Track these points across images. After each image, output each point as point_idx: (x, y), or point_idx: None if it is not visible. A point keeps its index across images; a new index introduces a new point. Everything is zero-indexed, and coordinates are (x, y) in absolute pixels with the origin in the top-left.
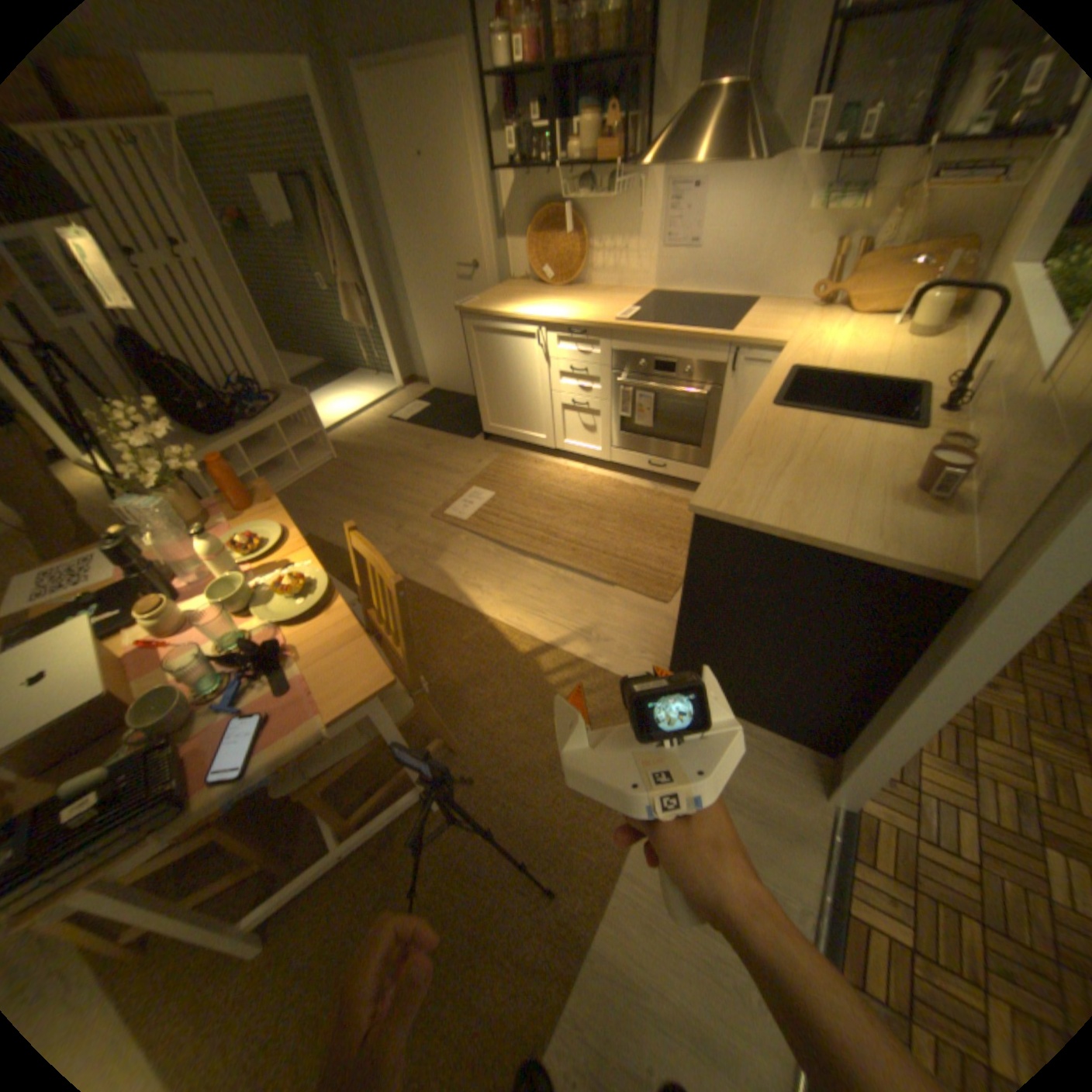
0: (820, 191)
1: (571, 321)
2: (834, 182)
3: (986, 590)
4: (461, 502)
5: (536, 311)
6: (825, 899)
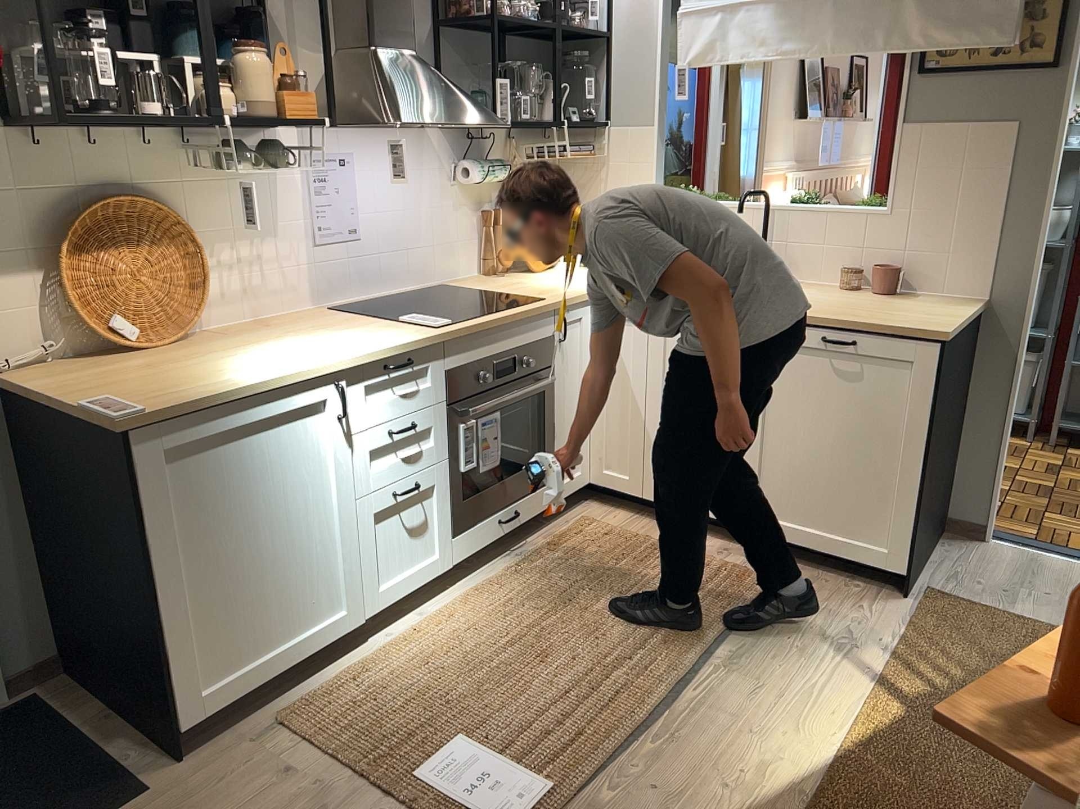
0: (472, 165)
1: (395, 346)
2: (461, 159)
3: (999, 296)
4: (471, 796)
5: (299, 361)
6: (1075, 558)
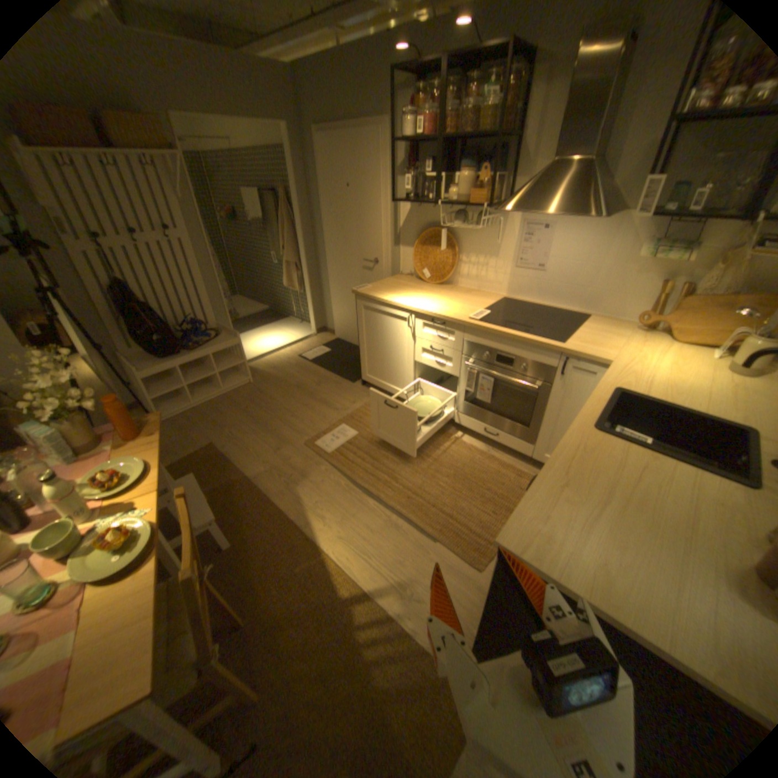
0: (651, 242)
1: (435, 313)
2: (663, 236)
3: None
4: (331, 435)
5: (410, 301)
6: None
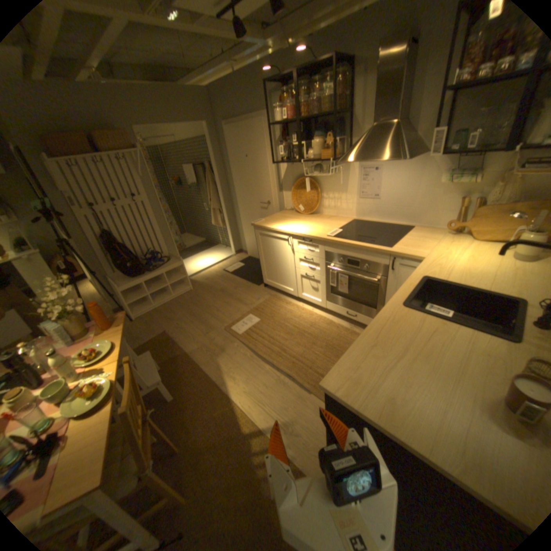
0: (447, 172)
1: (303, 235)
2: (457, 167)
3: None
4: (241, 322)
5: (288, 228)
6: None
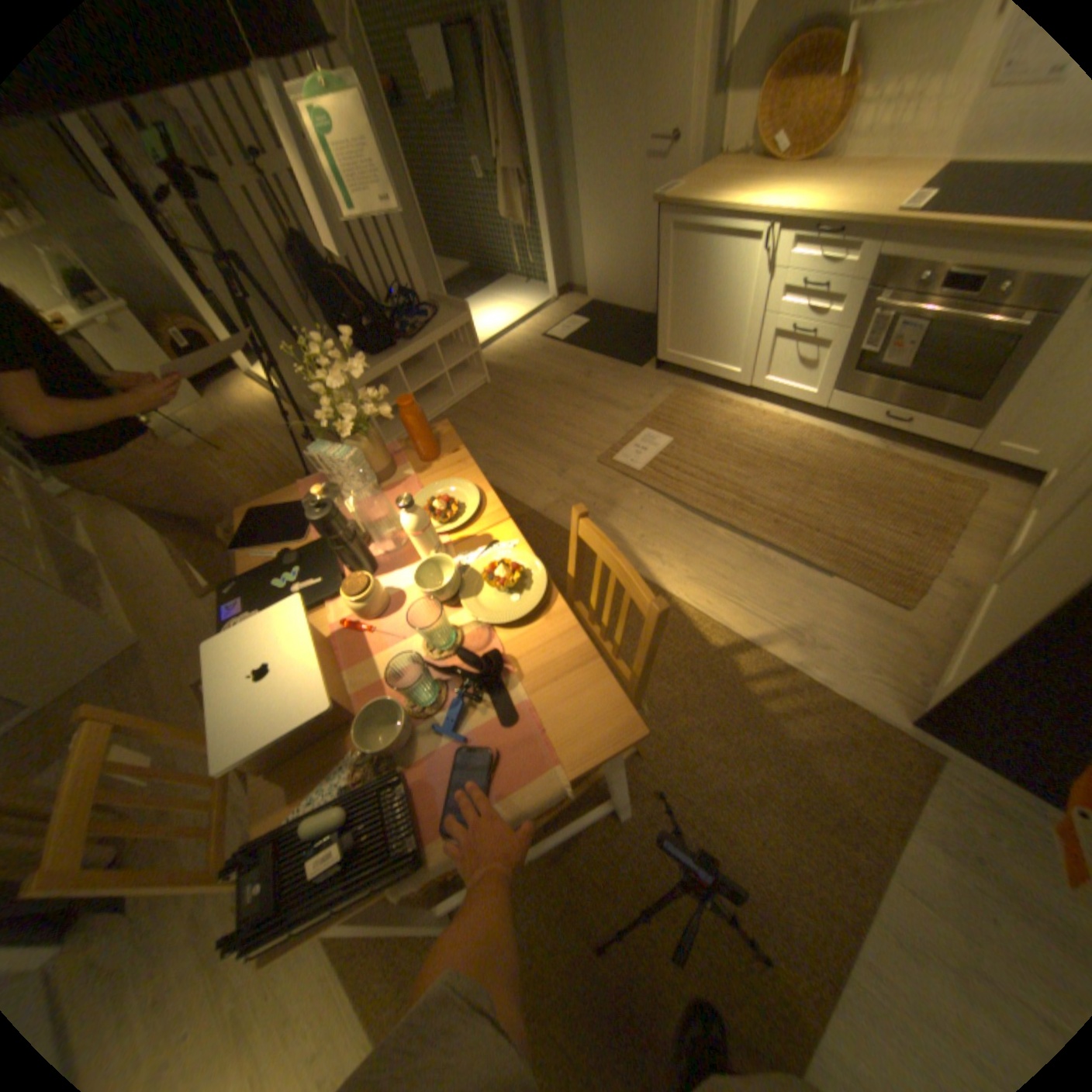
0: None
1: (826, 213)
2: None
3: None
4: (633, 446)
5: (770, 199)
6: None
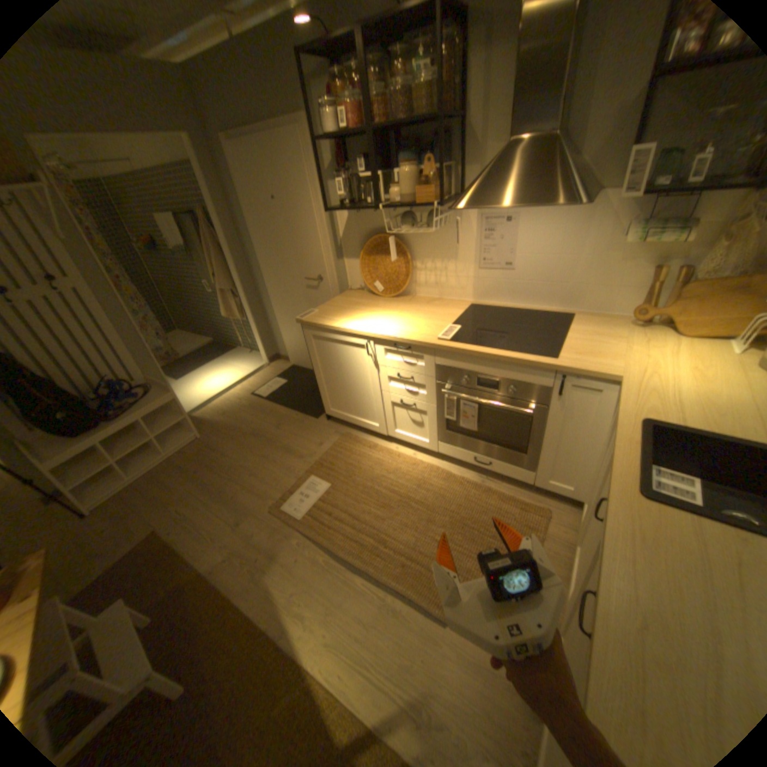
0: (637, 224)
1: (396, 338)
2: (649, 215)
3: None
4: (299, 494)
5: (366, 325)
6: None
